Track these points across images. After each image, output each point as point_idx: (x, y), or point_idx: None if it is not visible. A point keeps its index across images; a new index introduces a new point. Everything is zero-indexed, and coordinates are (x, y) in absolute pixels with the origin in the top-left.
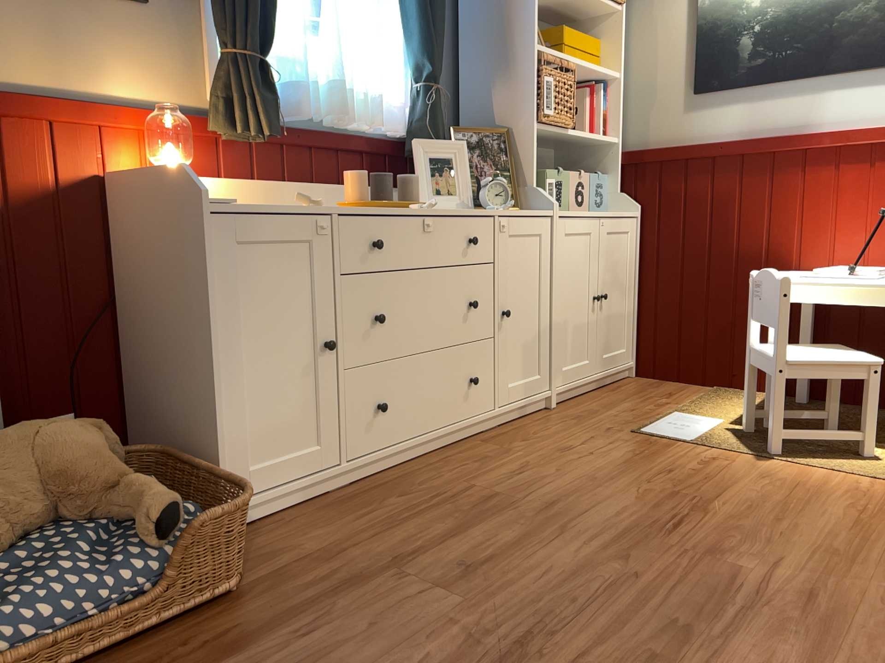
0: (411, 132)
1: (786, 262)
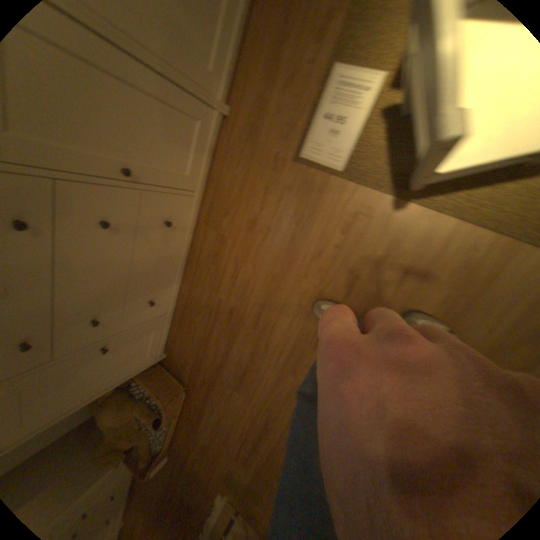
0: None
1: None
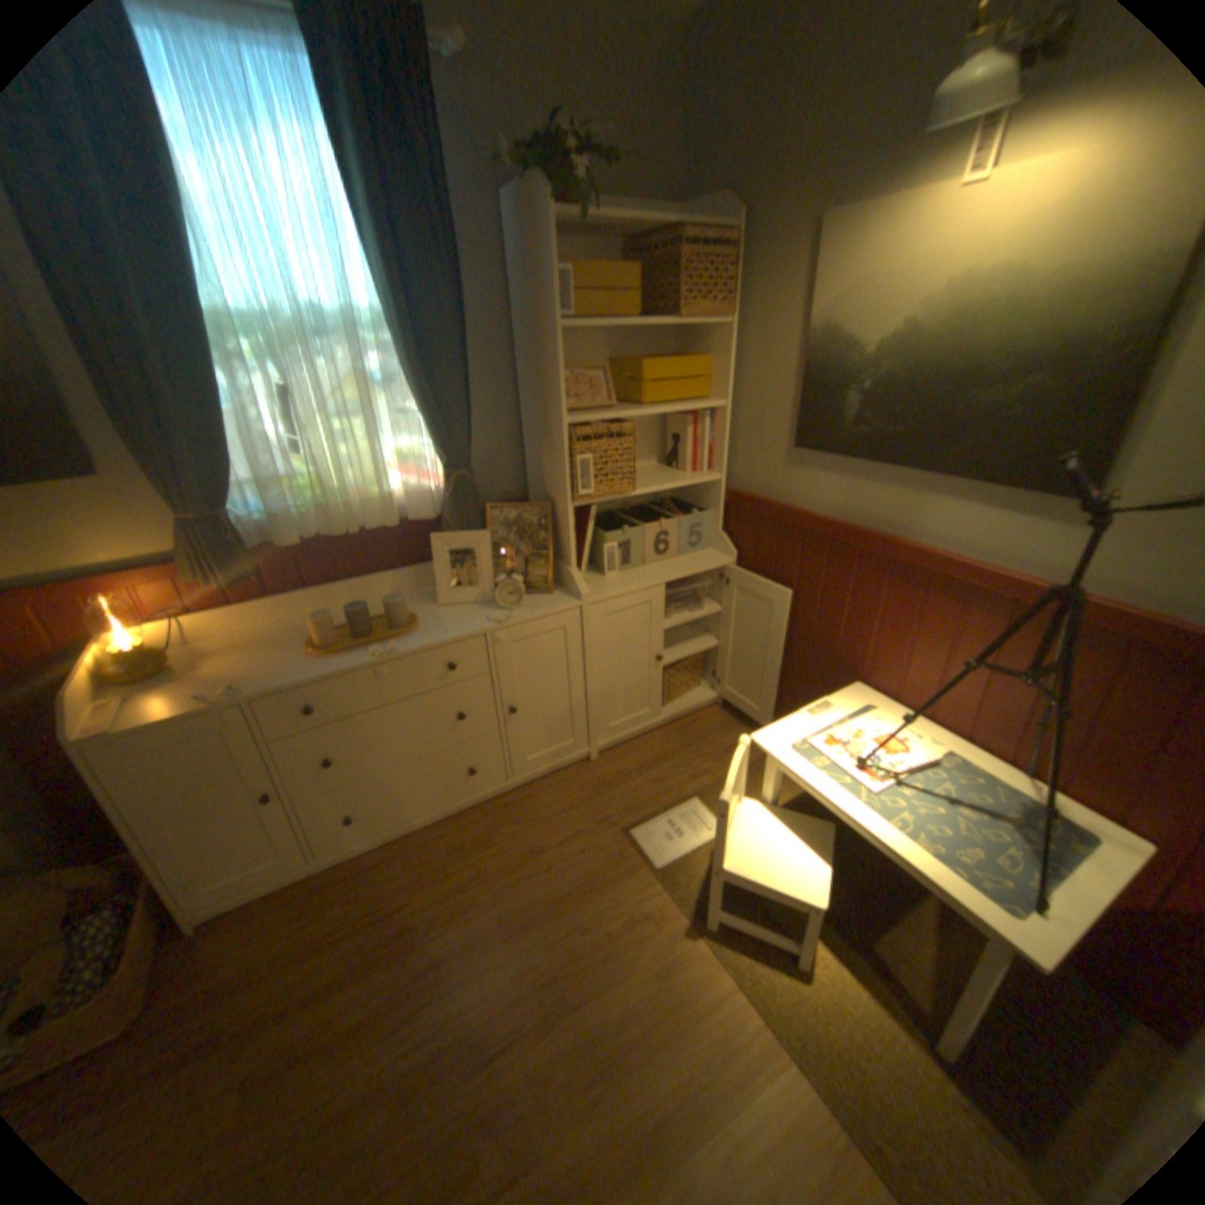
0: (443, 513)
1: (858, 669)
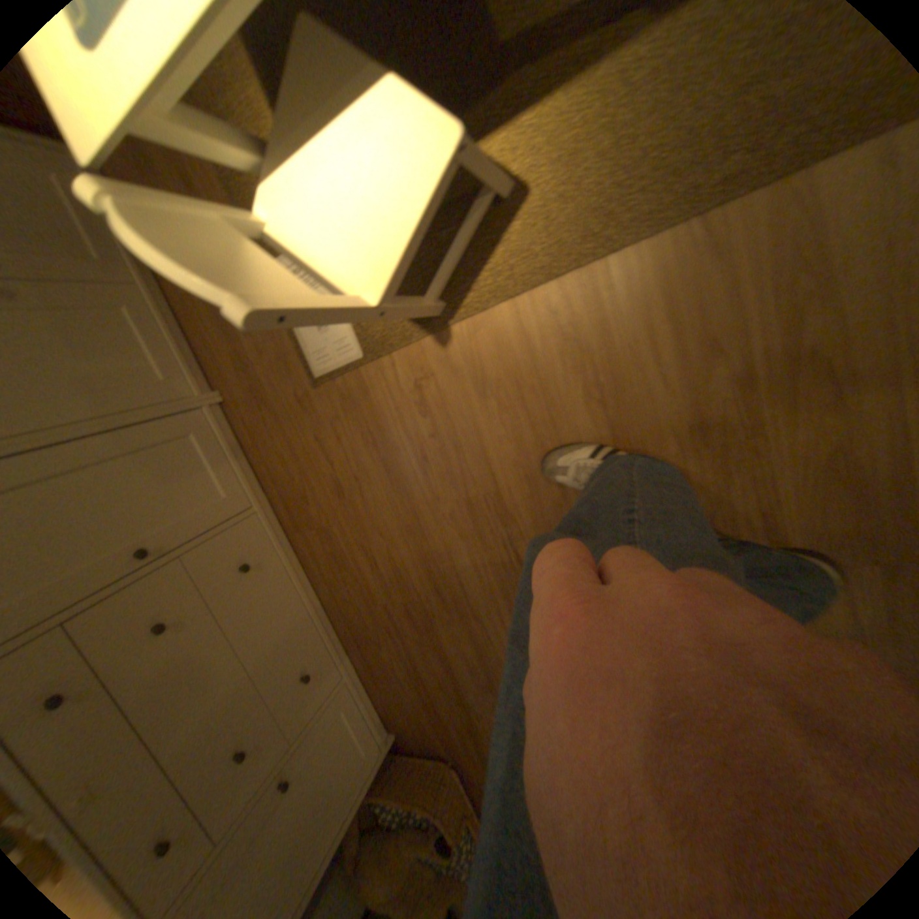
0: None
1: None
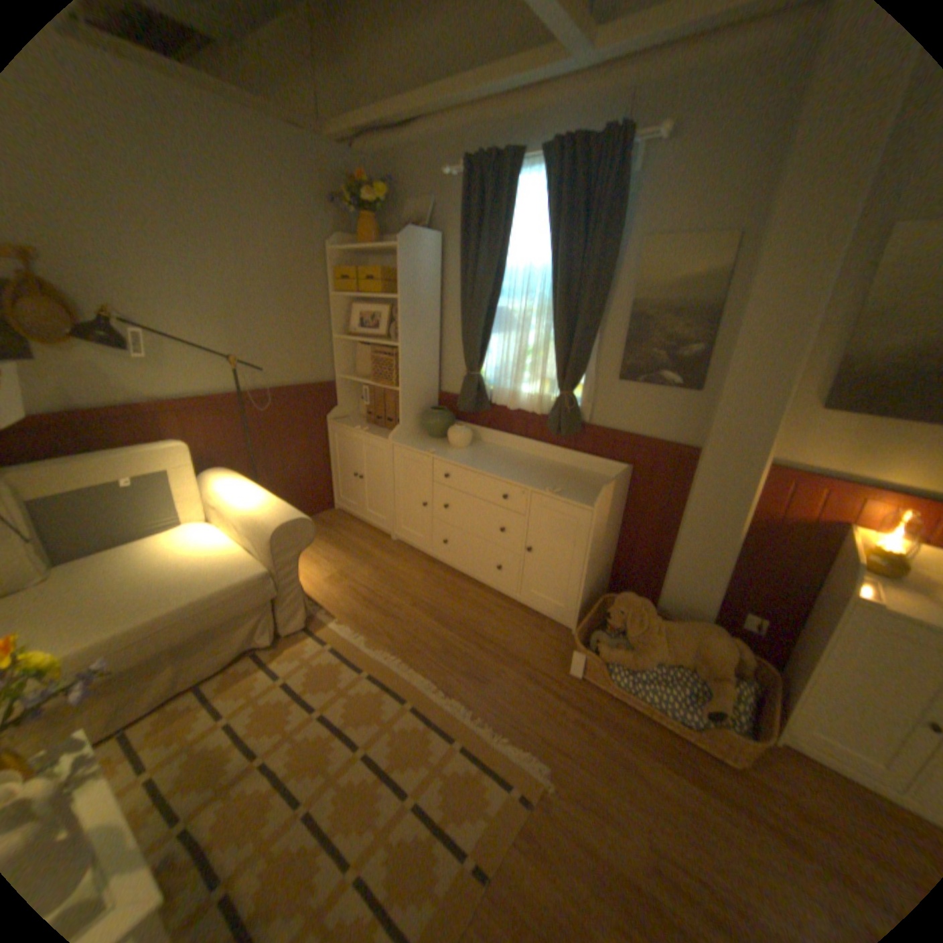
0: None
1: None
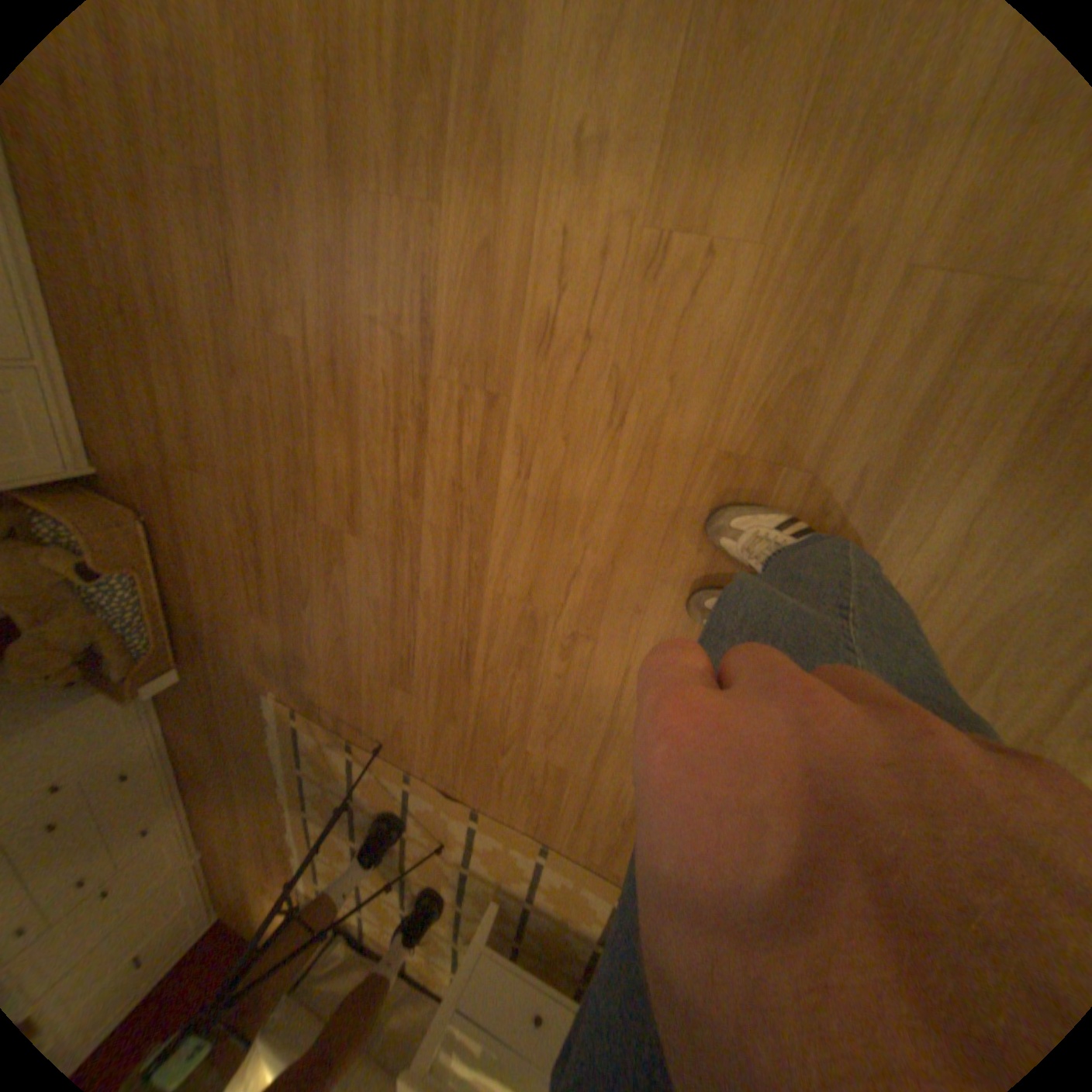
0: None
1: None
